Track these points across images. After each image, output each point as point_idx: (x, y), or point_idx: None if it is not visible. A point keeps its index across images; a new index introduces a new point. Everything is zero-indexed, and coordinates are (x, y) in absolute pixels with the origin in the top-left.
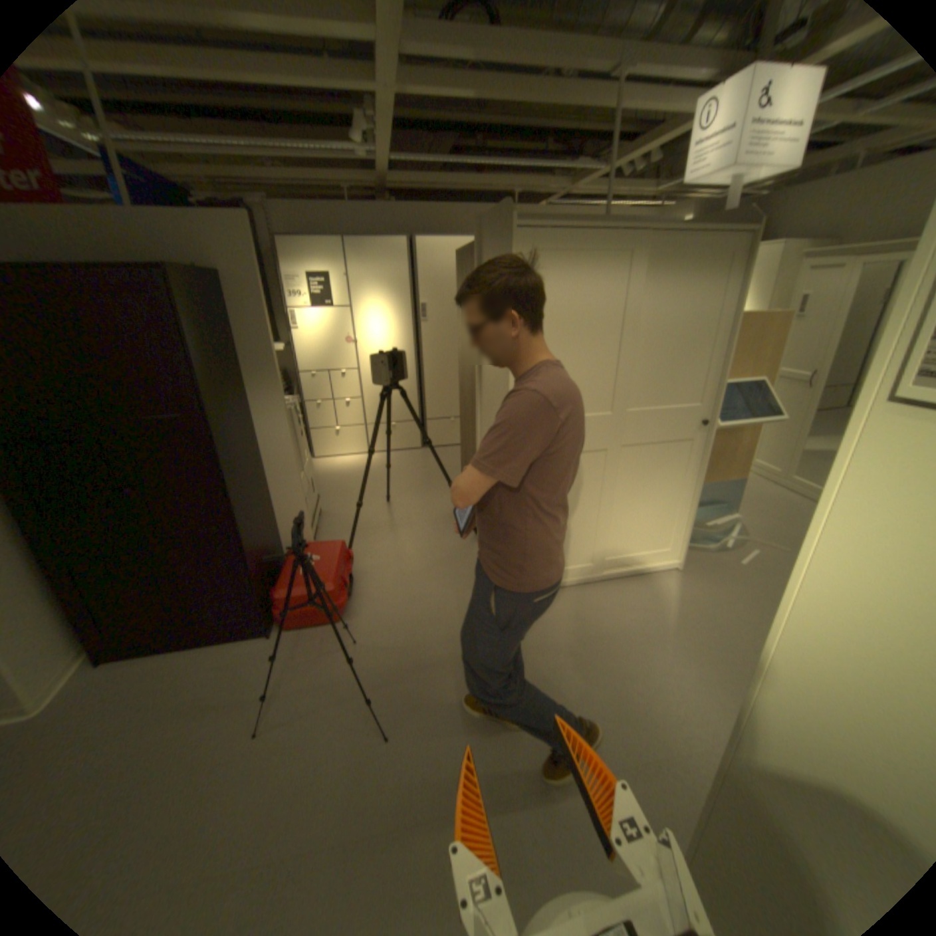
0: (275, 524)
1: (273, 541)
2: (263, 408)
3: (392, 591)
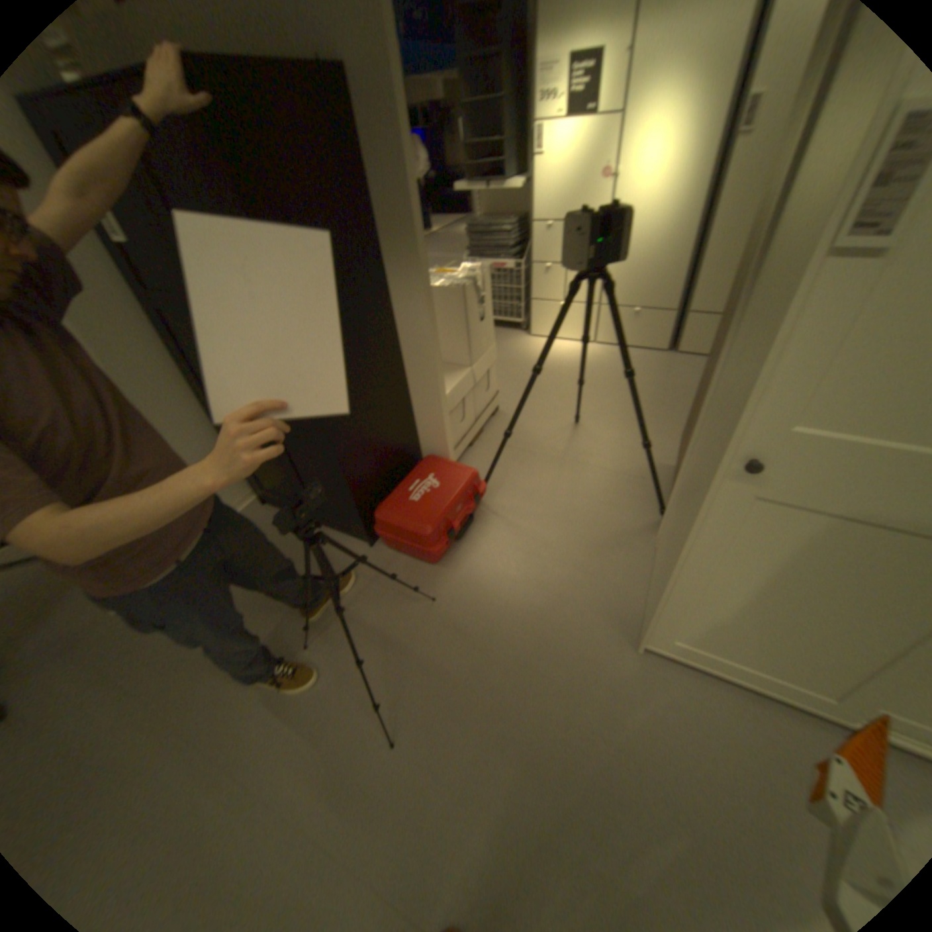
0: (414, 427)
1: (405, 447)
2: (403, 288)
3: (509, 553)
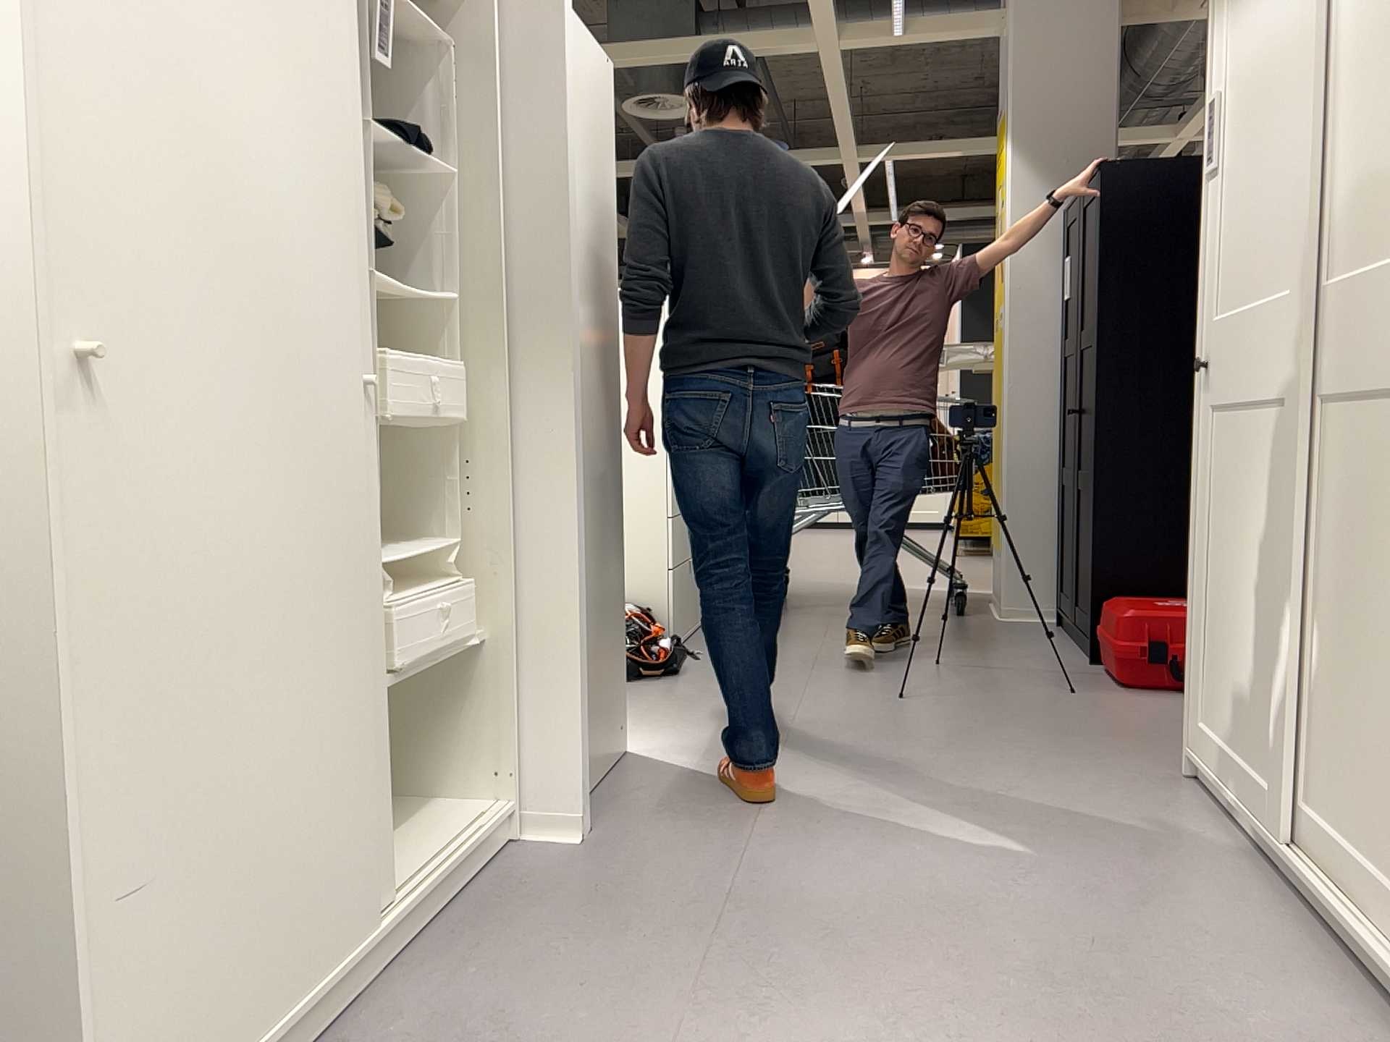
0: None
1: None
2: None
3: None
